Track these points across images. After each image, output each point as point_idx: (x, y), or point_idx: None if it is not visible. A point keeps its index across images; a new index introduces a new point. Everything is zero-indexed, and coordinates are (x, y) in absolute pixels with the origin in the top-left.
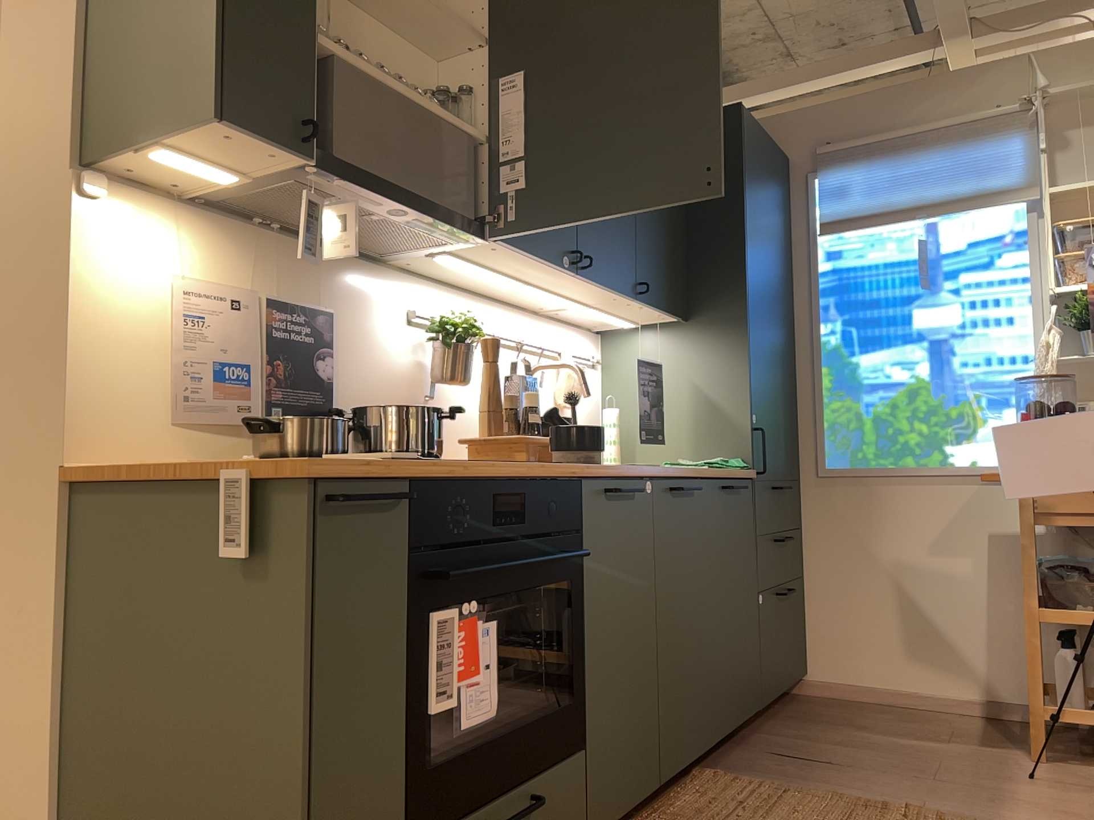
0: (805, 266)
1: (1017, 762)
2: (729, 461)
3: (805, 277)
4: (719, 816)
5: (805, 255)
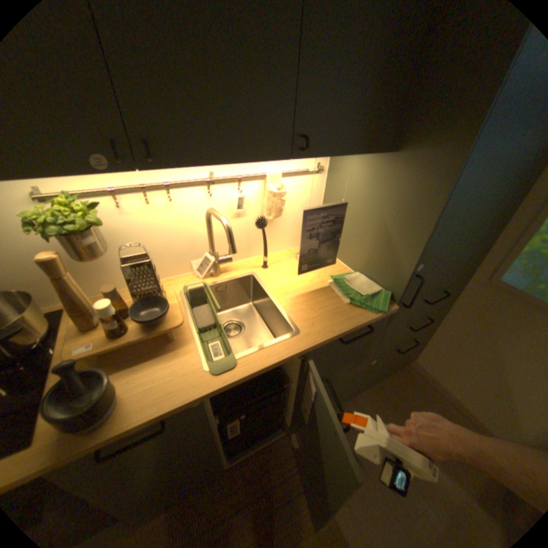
0: None
1: None
2: (379, 292)
3: None
4: (254, 496)
5: None
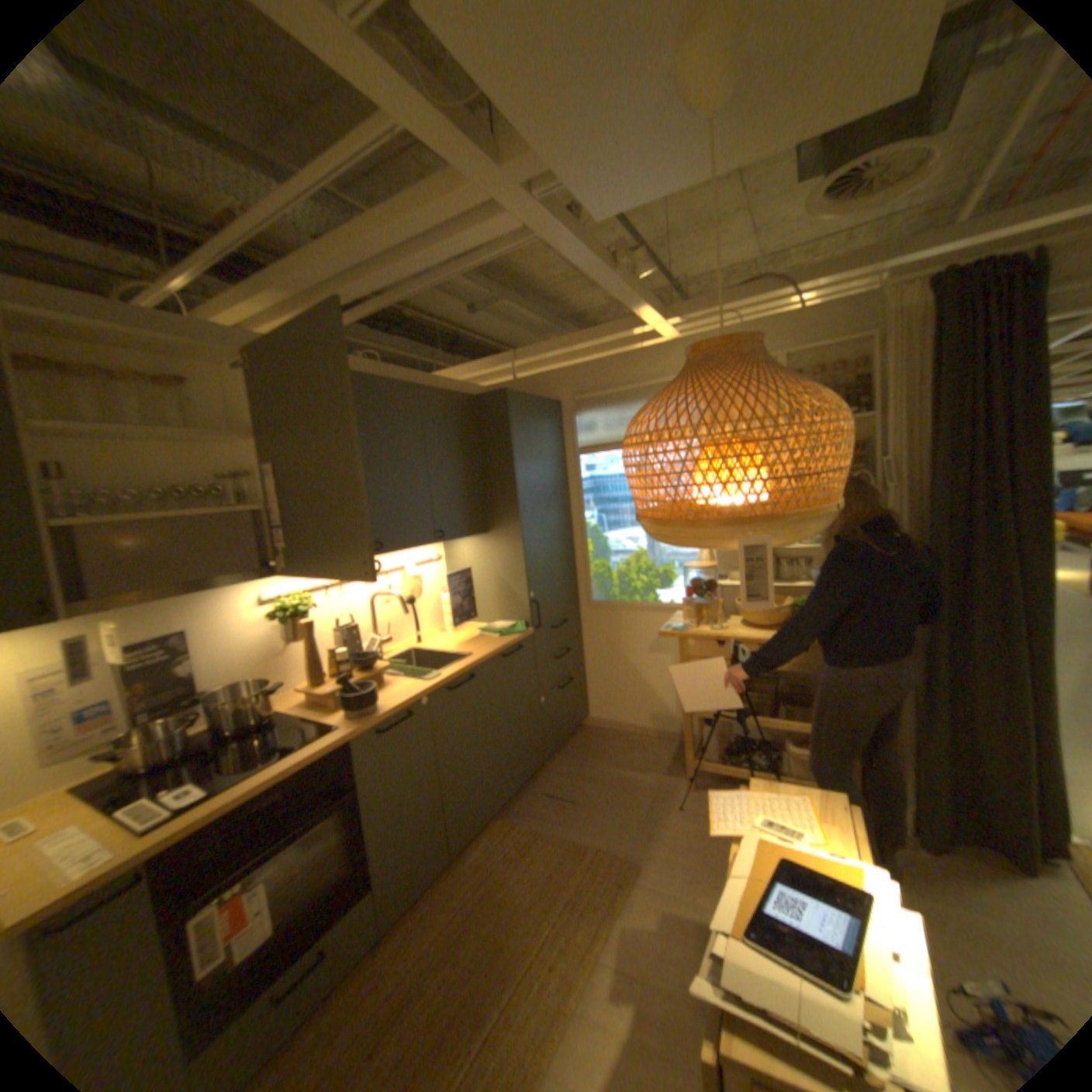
0: (574, 474)
1: (678, 793)
2: (515, 625)
3: (574, 482)
4: (486, 873)
5: (573, 467)
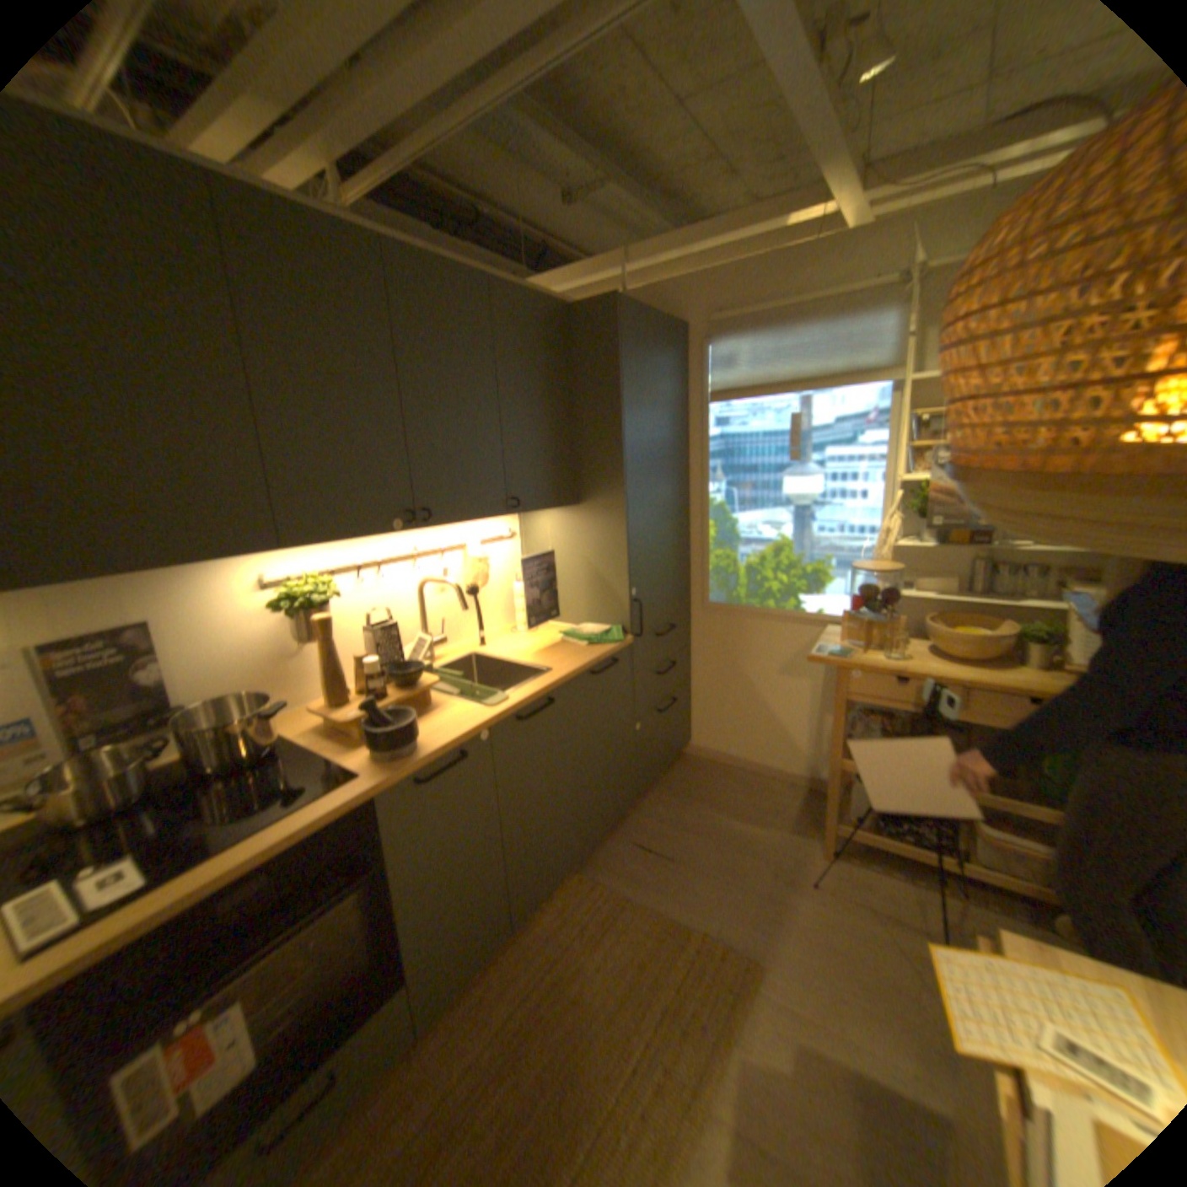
0: (699, 430)
1: (811, 862)
2: (609, 630)
3: (699, 440)
4: (559, 950)
5: (699, 419)
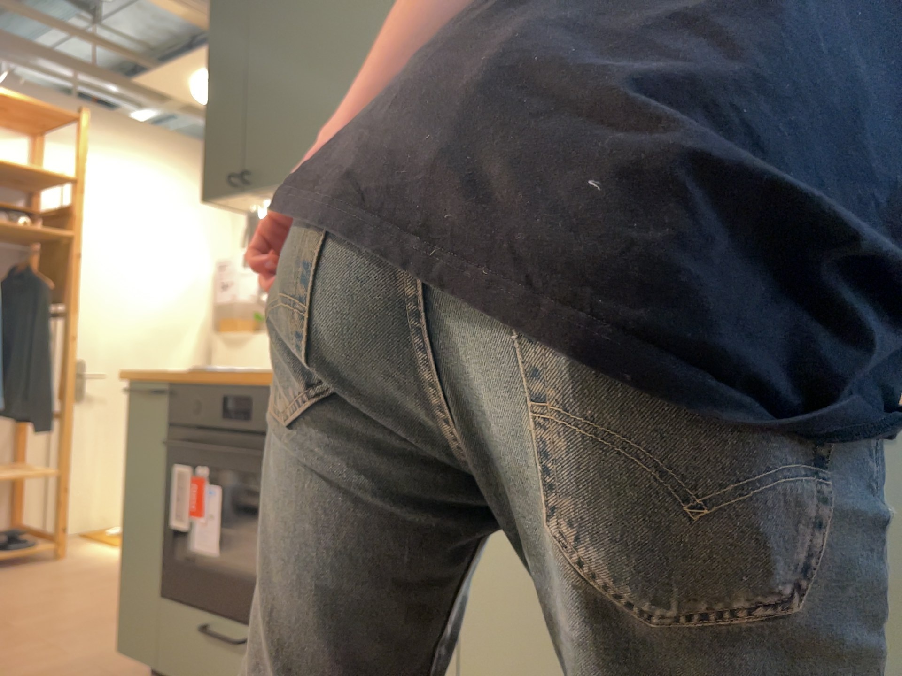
0: None
1: None
2: None
3: None
4: None
5: None
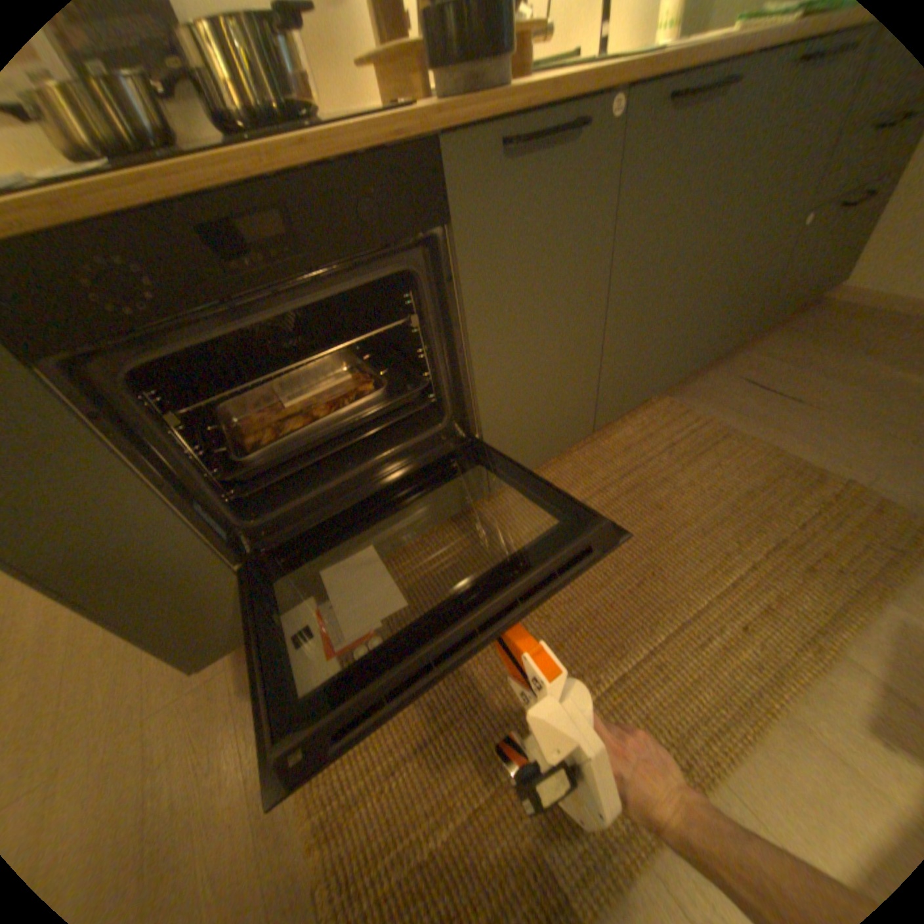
0: None
1: None
2: None
3: None
4: (642, 456)
5: None
